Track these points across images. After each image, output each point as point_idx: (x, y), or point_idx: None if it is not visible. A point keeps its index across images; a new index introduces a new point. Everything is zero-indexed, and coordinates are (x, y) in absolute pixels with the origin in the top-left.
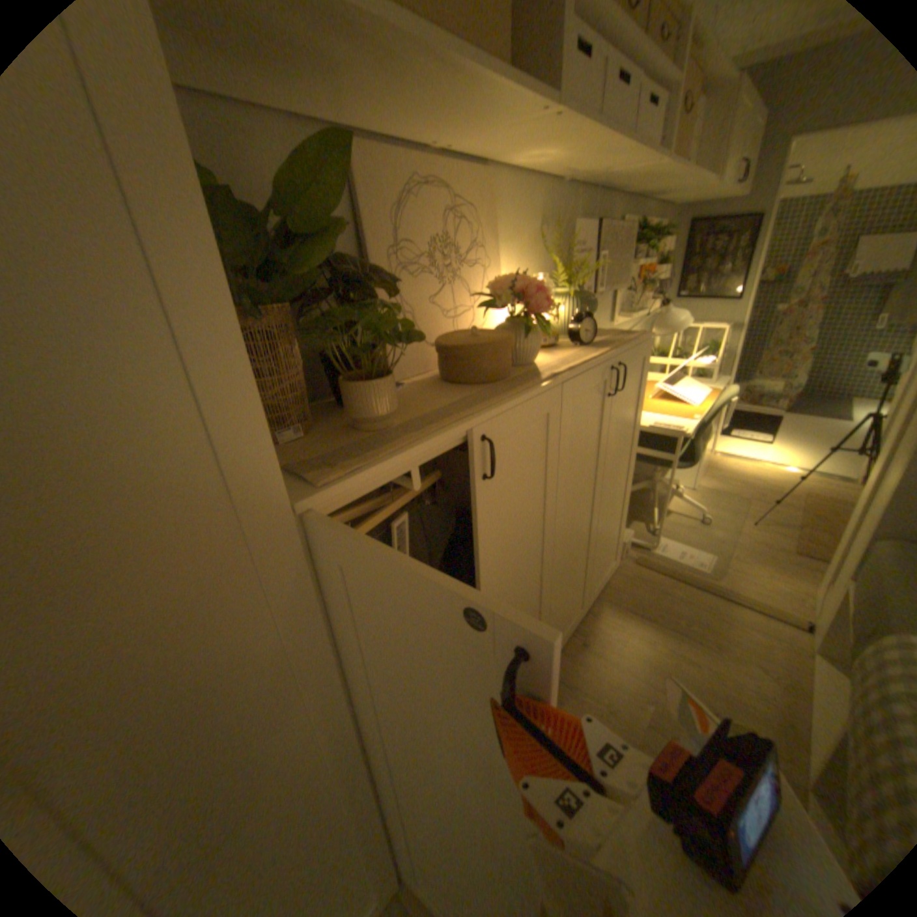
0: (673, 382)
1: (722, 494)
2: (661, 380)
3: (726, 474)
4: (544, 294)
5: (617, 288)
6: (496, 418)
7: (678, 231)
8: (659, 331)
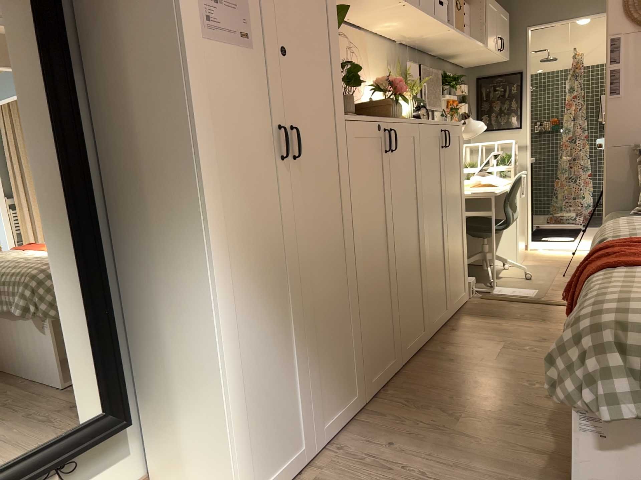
0: (481, 174)
1: (536, 265)
2: (472, 171)
3: (538, 256)
4: (399, 87)
5: (432, 107)
6: (392, 122)
7: (466, 85)
8: (464, 134)
